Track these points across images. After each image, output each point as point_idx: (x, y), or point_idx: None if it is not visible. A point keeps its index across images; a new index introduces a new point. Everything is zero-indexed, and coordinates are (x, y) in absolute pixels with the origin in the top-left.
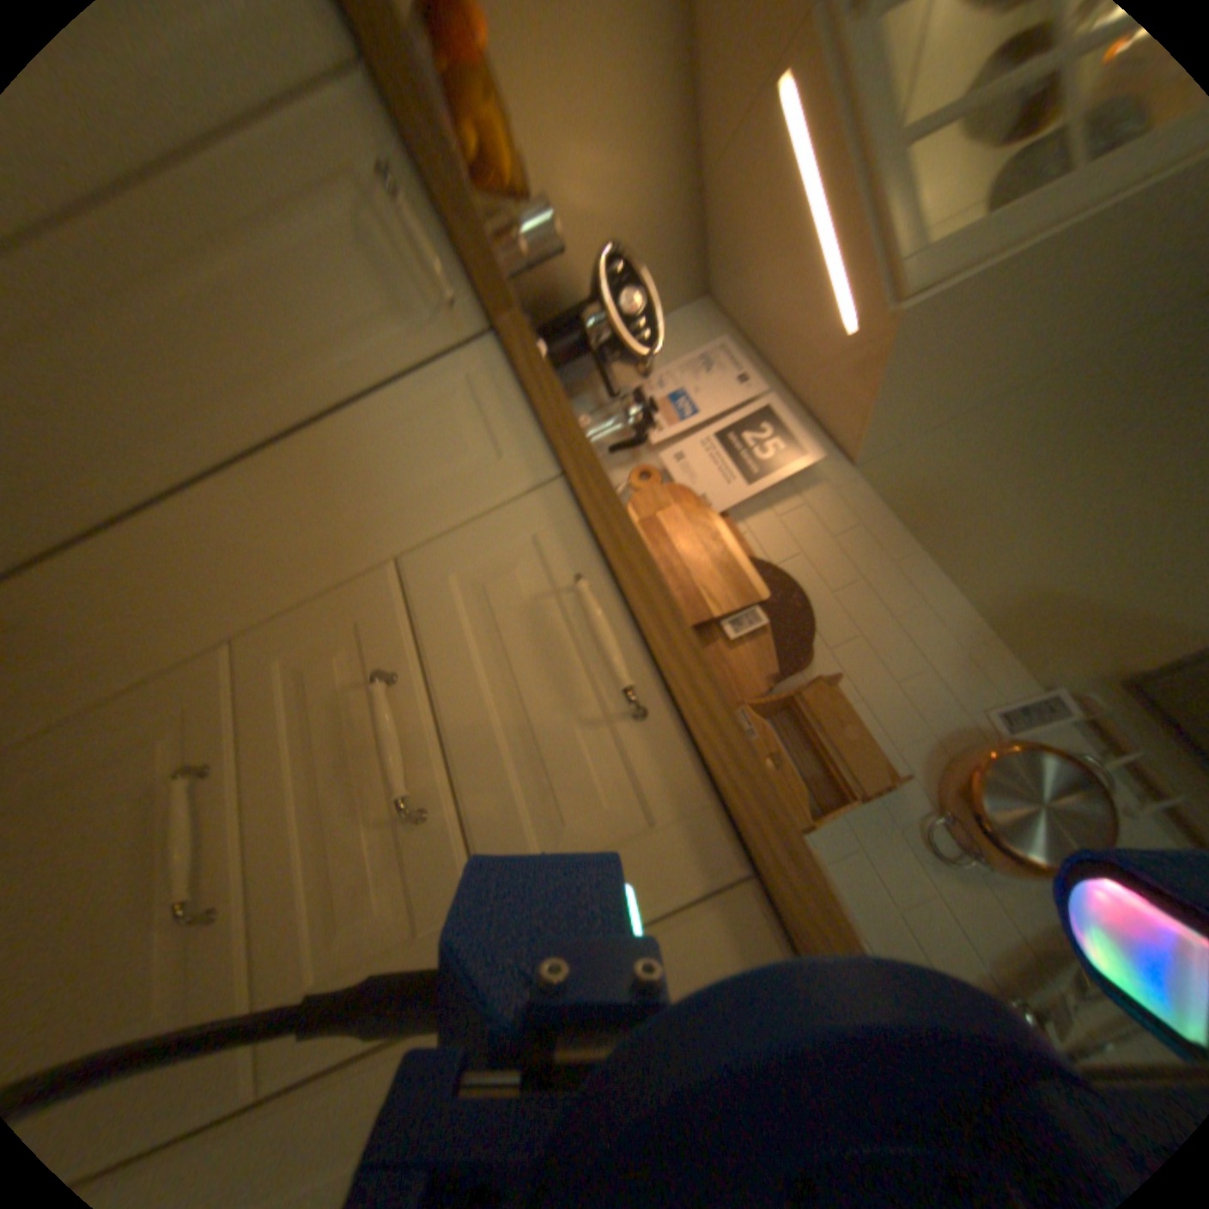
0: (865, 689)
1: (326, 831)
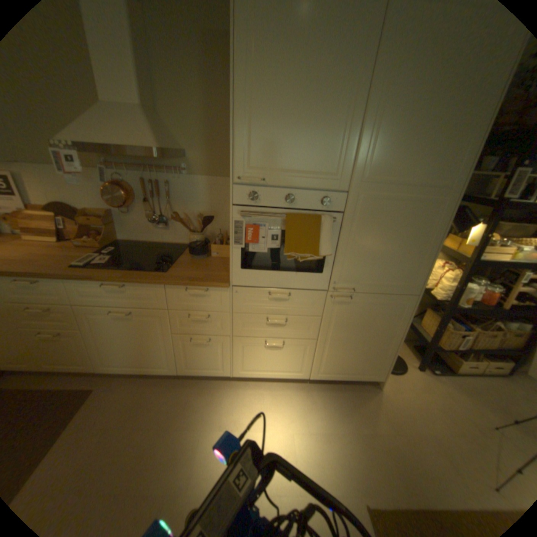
0: (87, 203)
1: (49, 321)
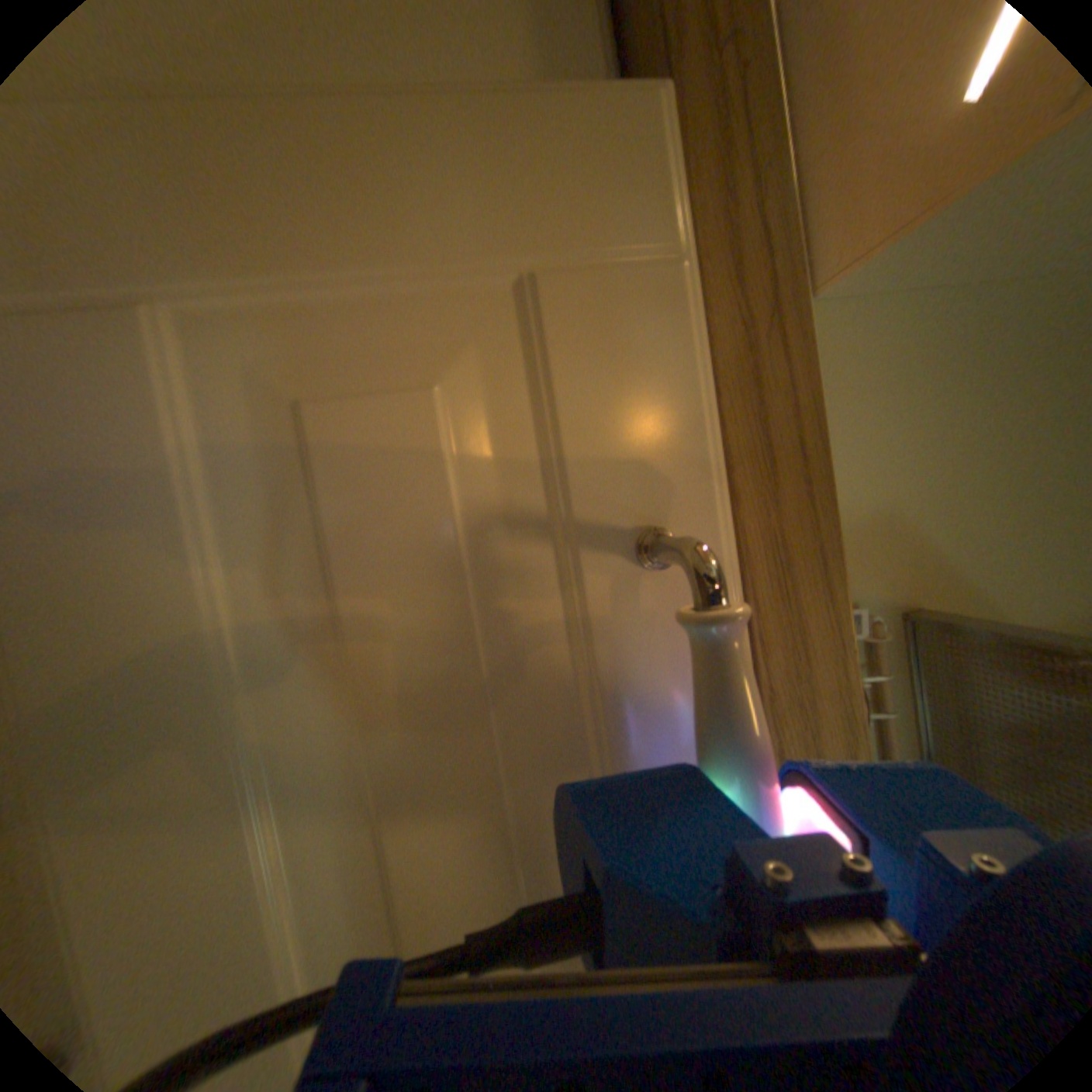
0: None
1: None
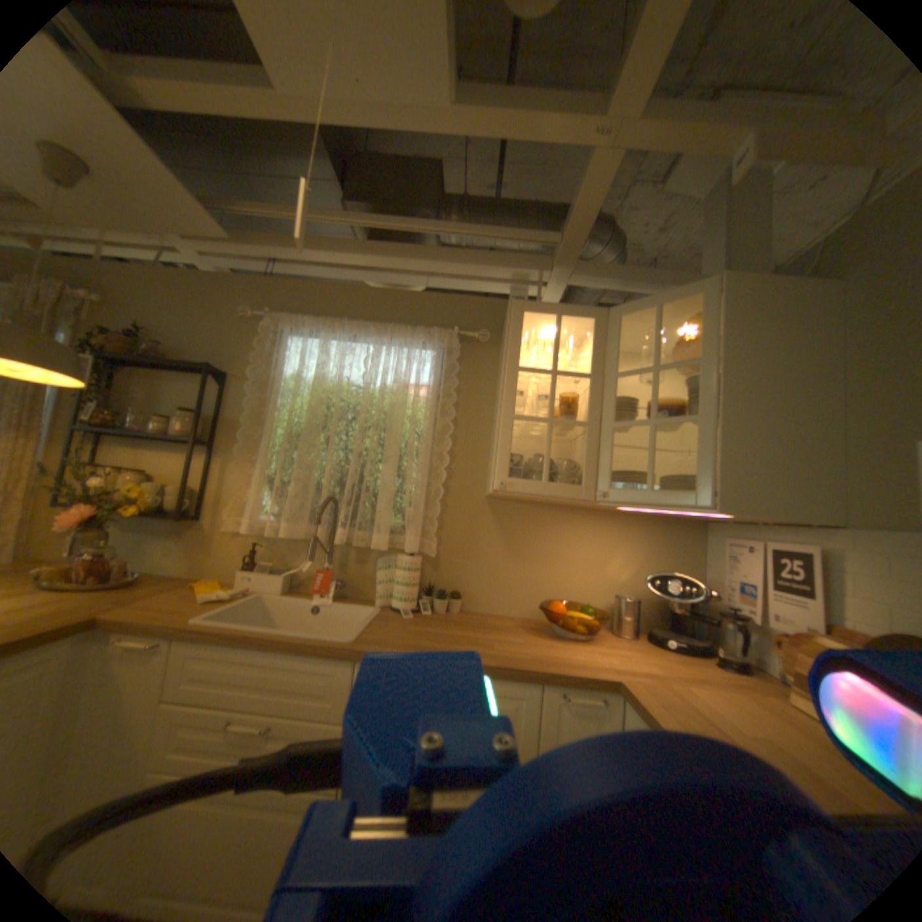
0: None
1: None
